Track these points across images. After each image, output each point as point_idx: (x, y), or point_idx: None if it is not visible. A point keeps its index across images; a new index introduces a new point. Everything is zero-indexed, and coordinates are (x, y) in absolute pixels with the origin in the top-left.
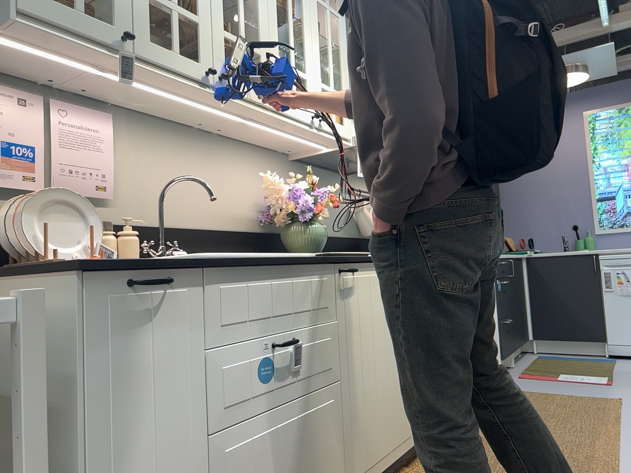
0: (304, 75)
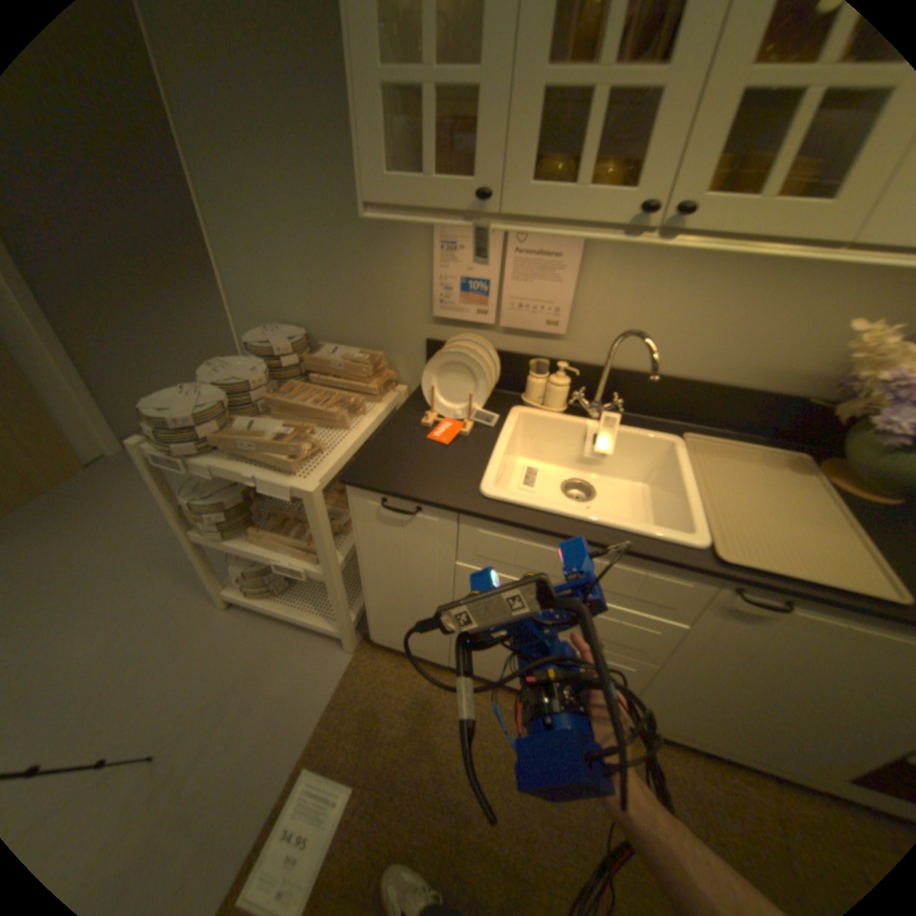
0: None
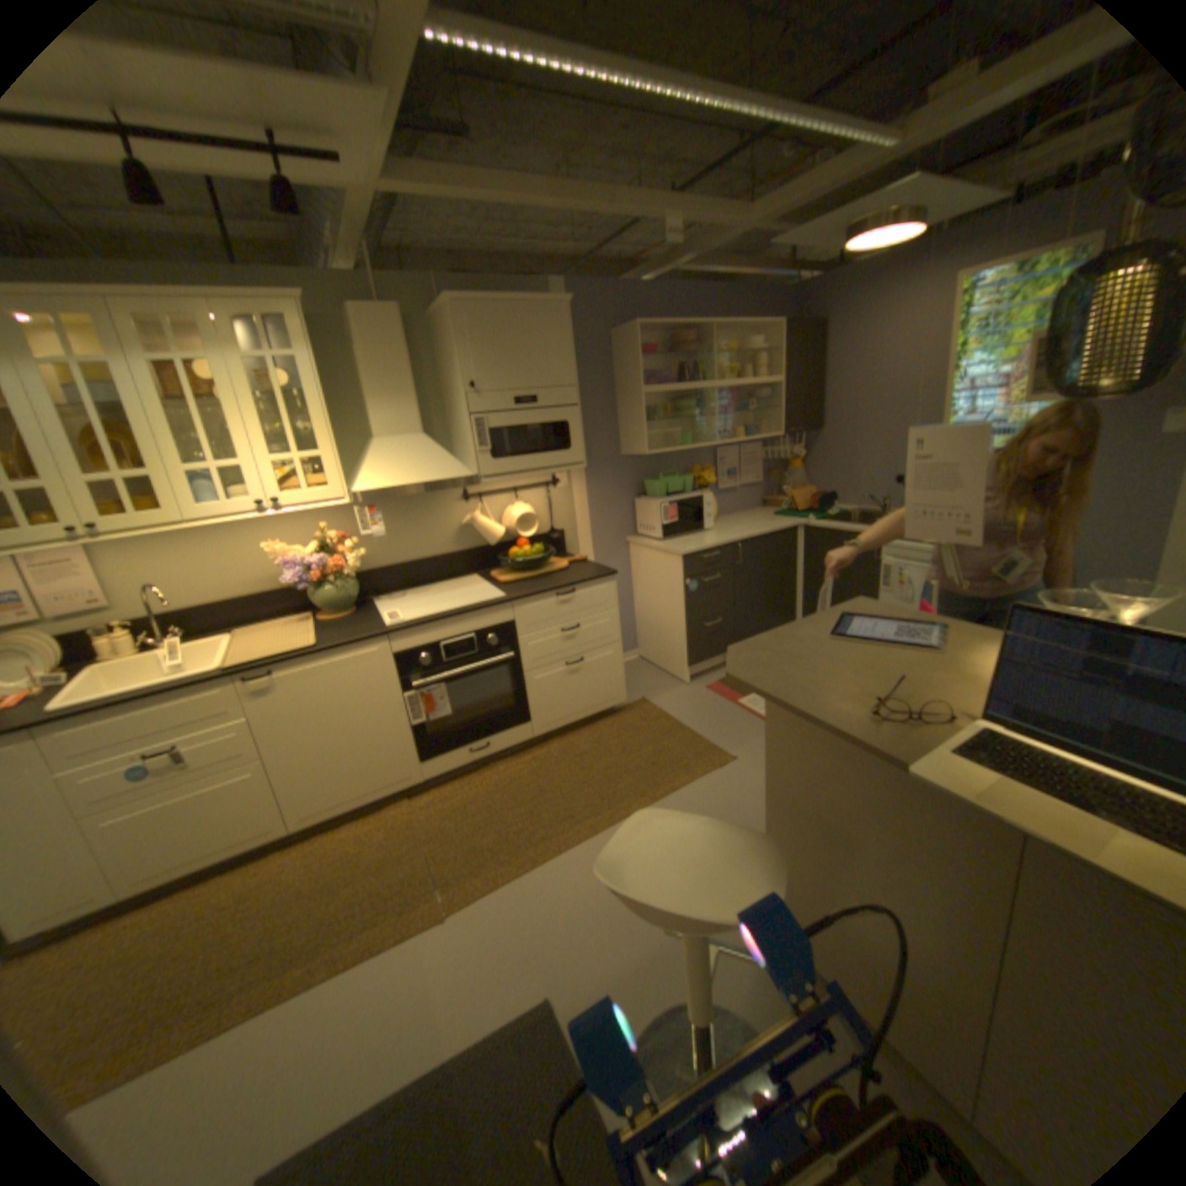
0: (236, 464)
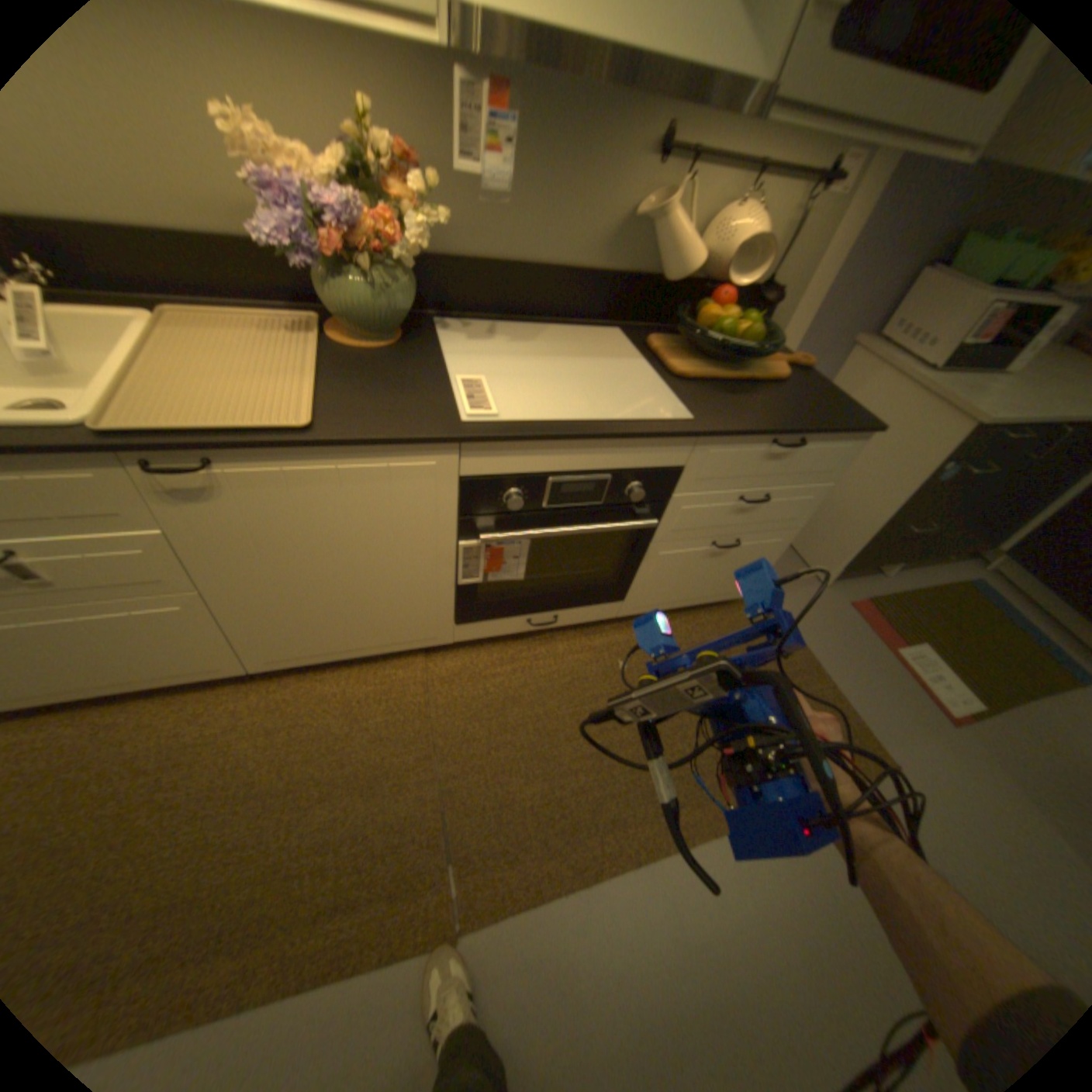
0: None
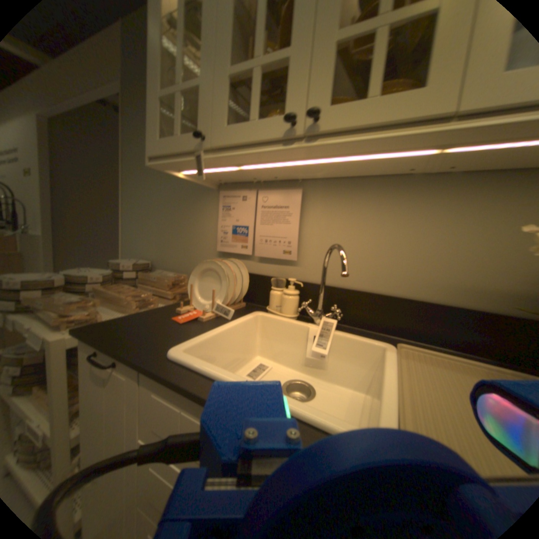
0: None
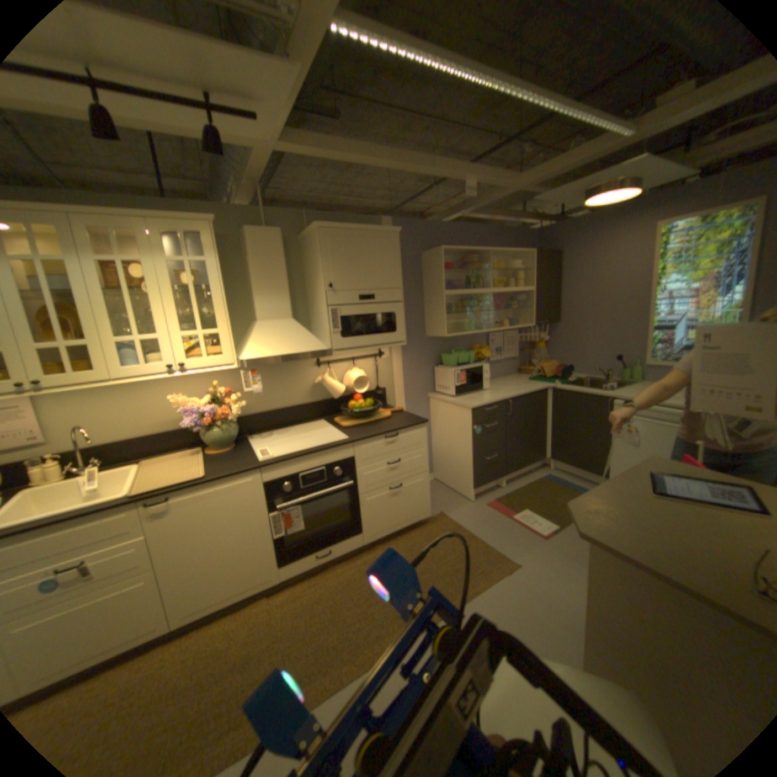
0: (154, 336)
